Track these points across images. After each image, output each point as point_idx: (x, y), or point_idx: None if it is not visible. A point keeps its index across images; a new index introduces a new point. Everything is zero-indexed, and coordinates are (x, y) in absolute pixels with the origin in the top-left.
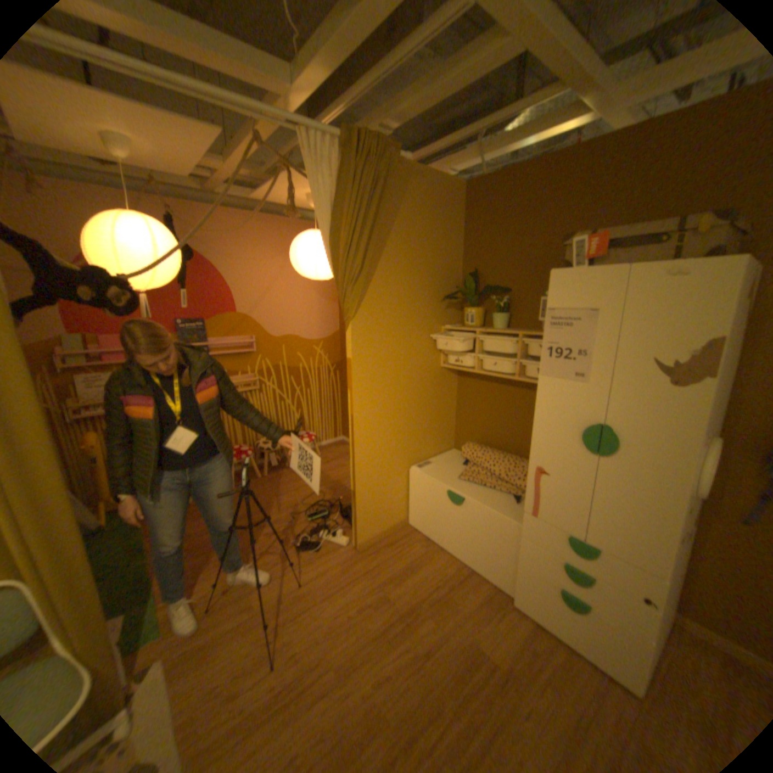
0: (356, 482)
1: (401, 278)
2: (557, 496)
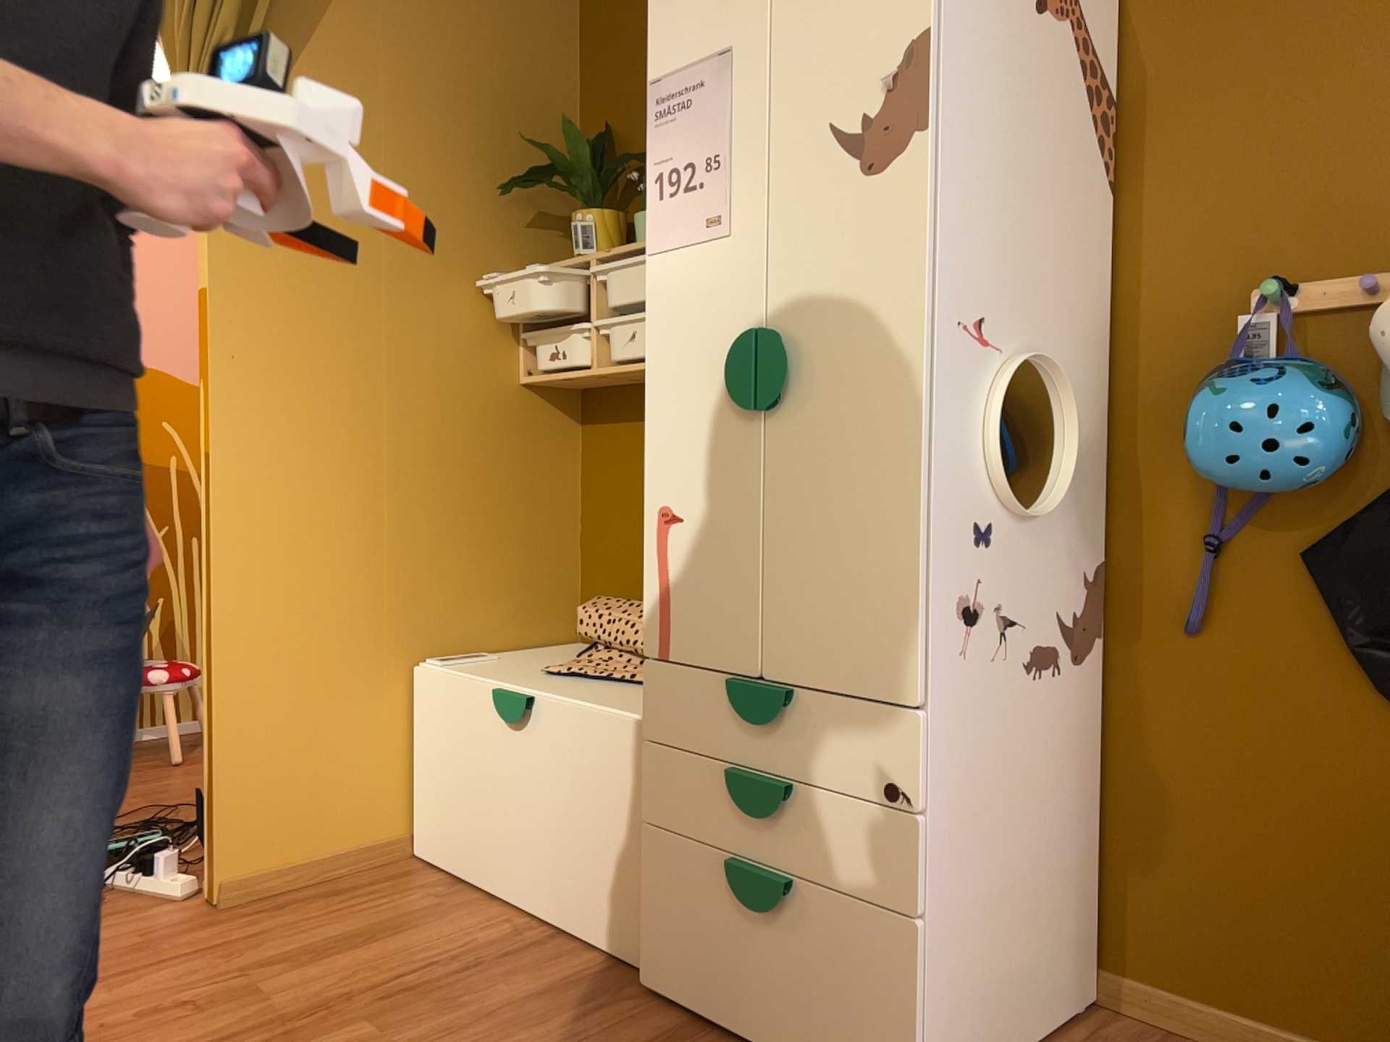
0: (214, 666)
1: (382, 113)
2: (700, 572)
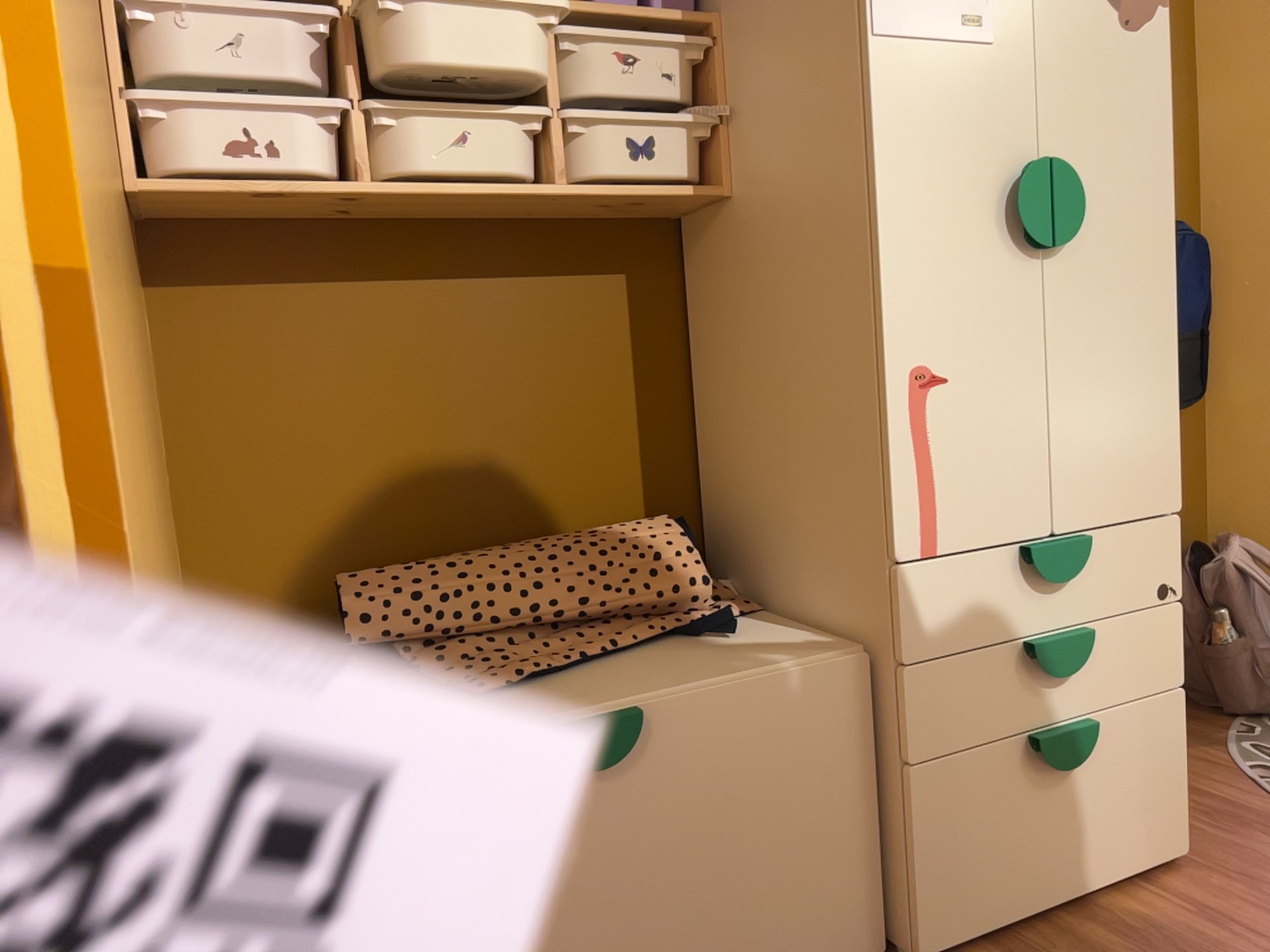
0: None
1: None
2: (977, 438)
